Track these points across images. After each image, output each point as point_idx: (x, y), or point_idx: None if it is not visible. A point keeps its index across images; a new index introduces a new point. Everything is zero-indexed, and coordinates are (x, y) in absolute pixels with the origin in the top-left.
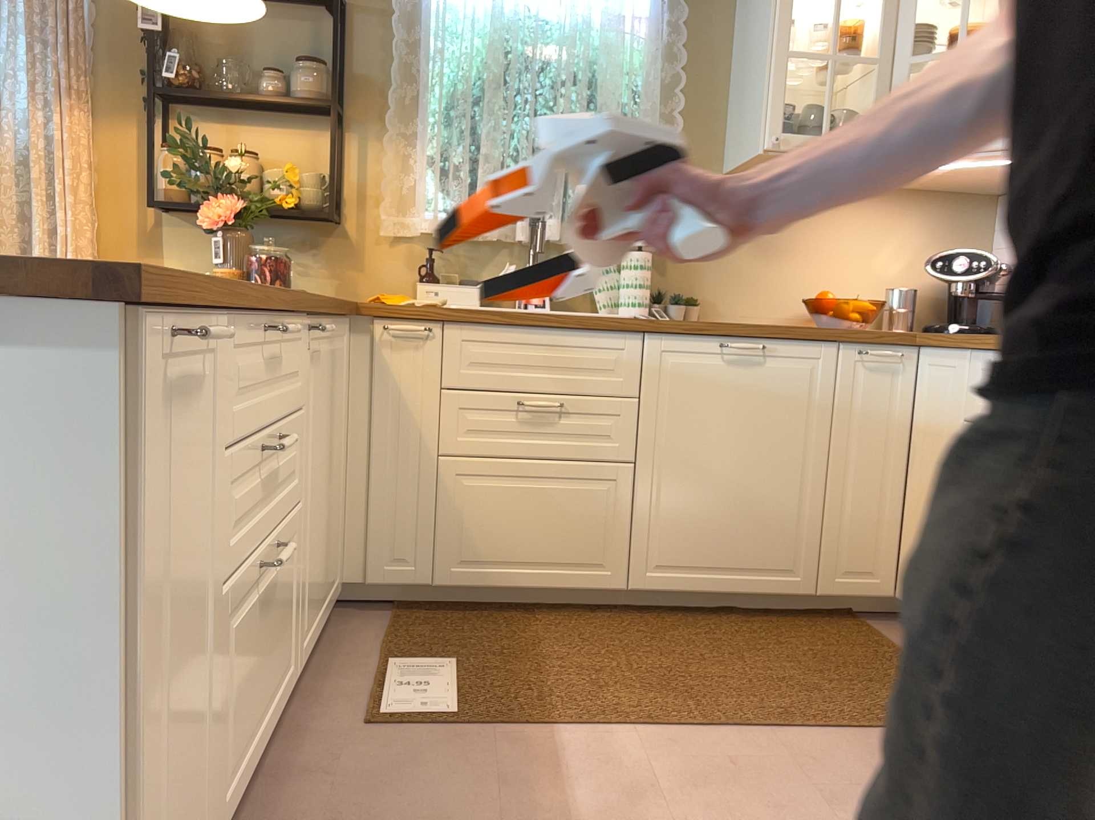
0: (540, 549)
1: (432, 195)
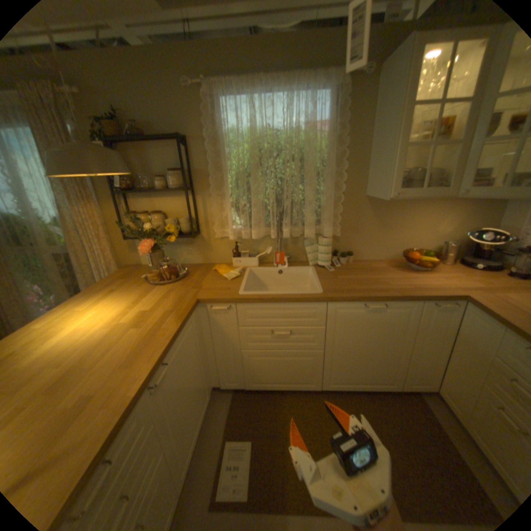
0: (285, 378)
1: (234, 220)
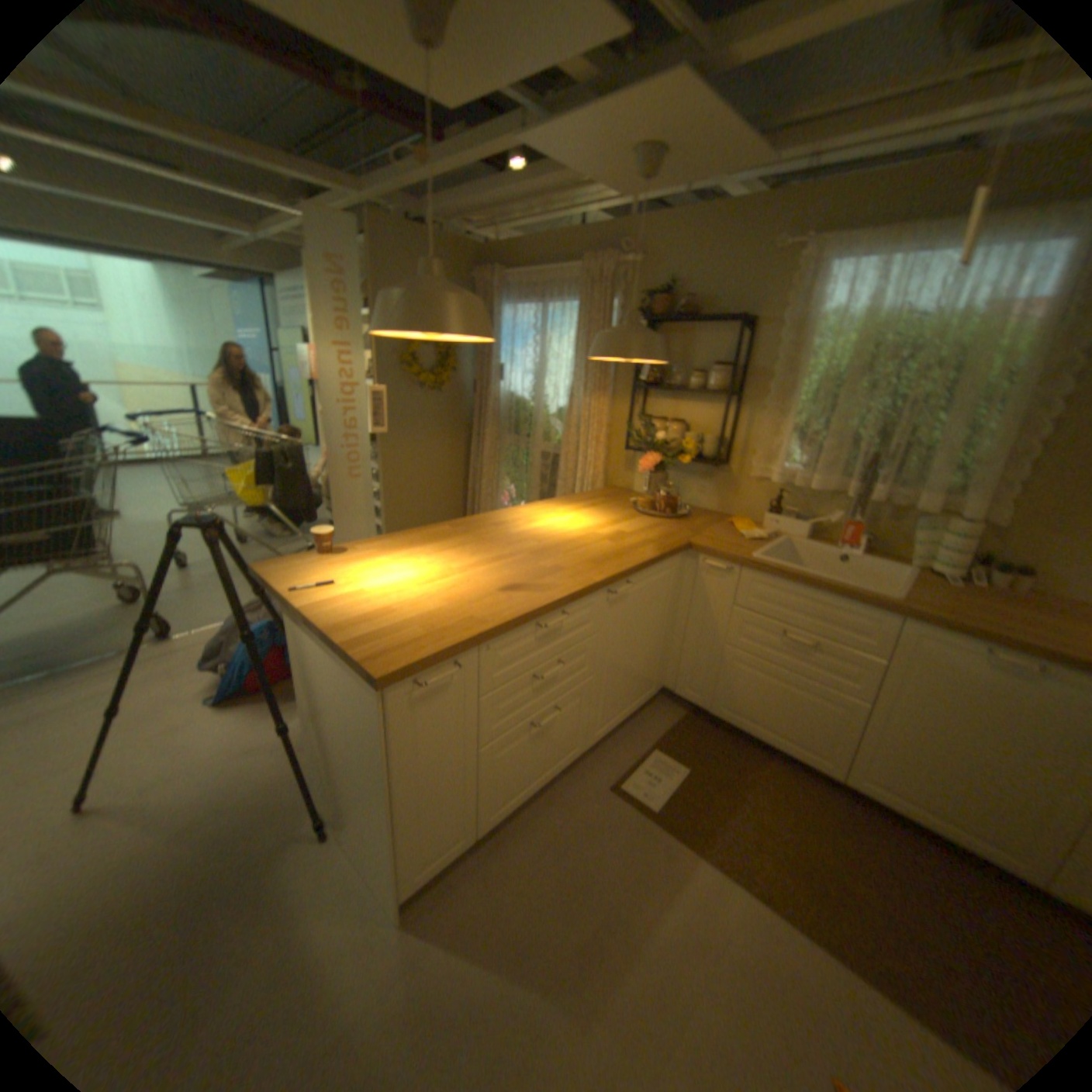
0: (782, 727)
1: (791, 454)
